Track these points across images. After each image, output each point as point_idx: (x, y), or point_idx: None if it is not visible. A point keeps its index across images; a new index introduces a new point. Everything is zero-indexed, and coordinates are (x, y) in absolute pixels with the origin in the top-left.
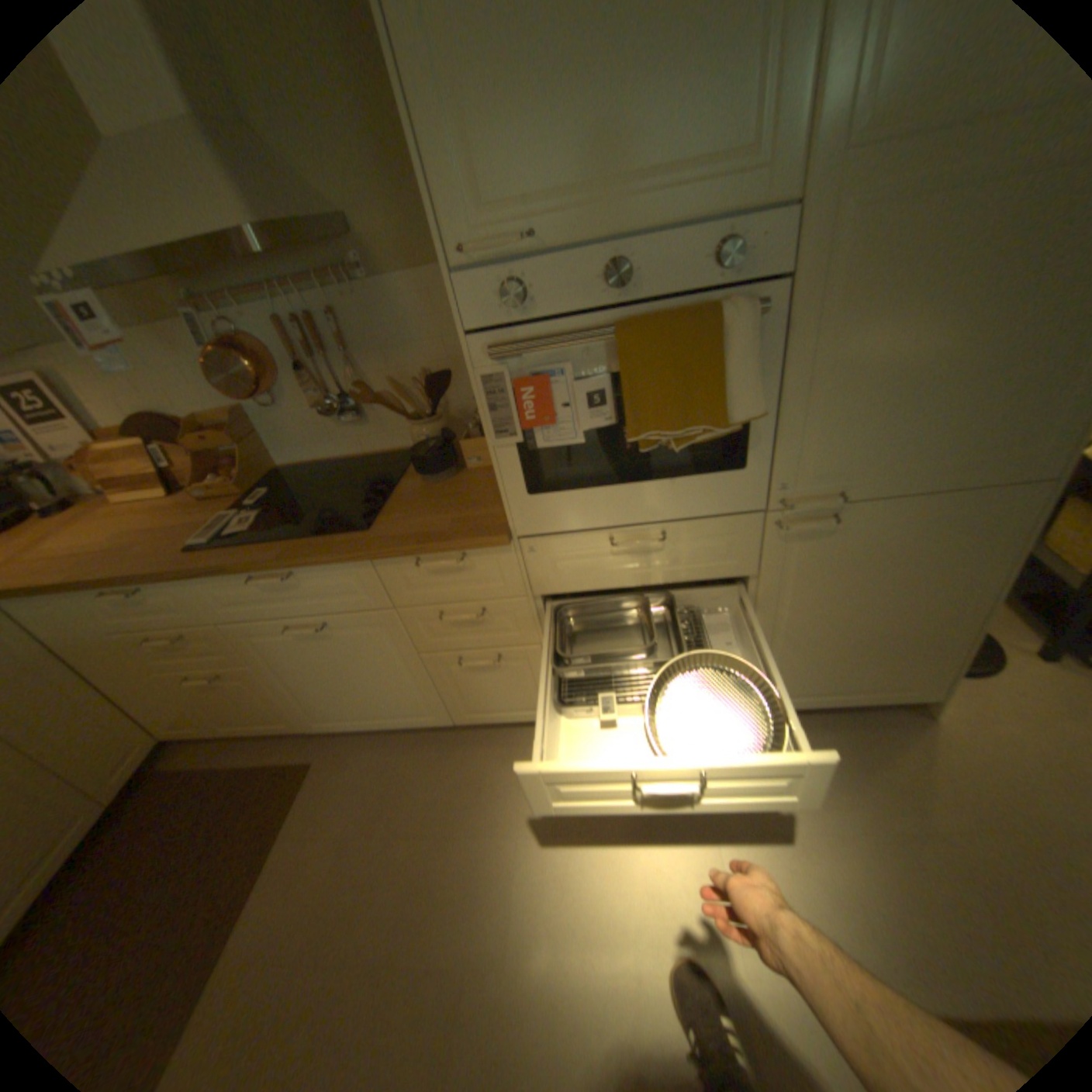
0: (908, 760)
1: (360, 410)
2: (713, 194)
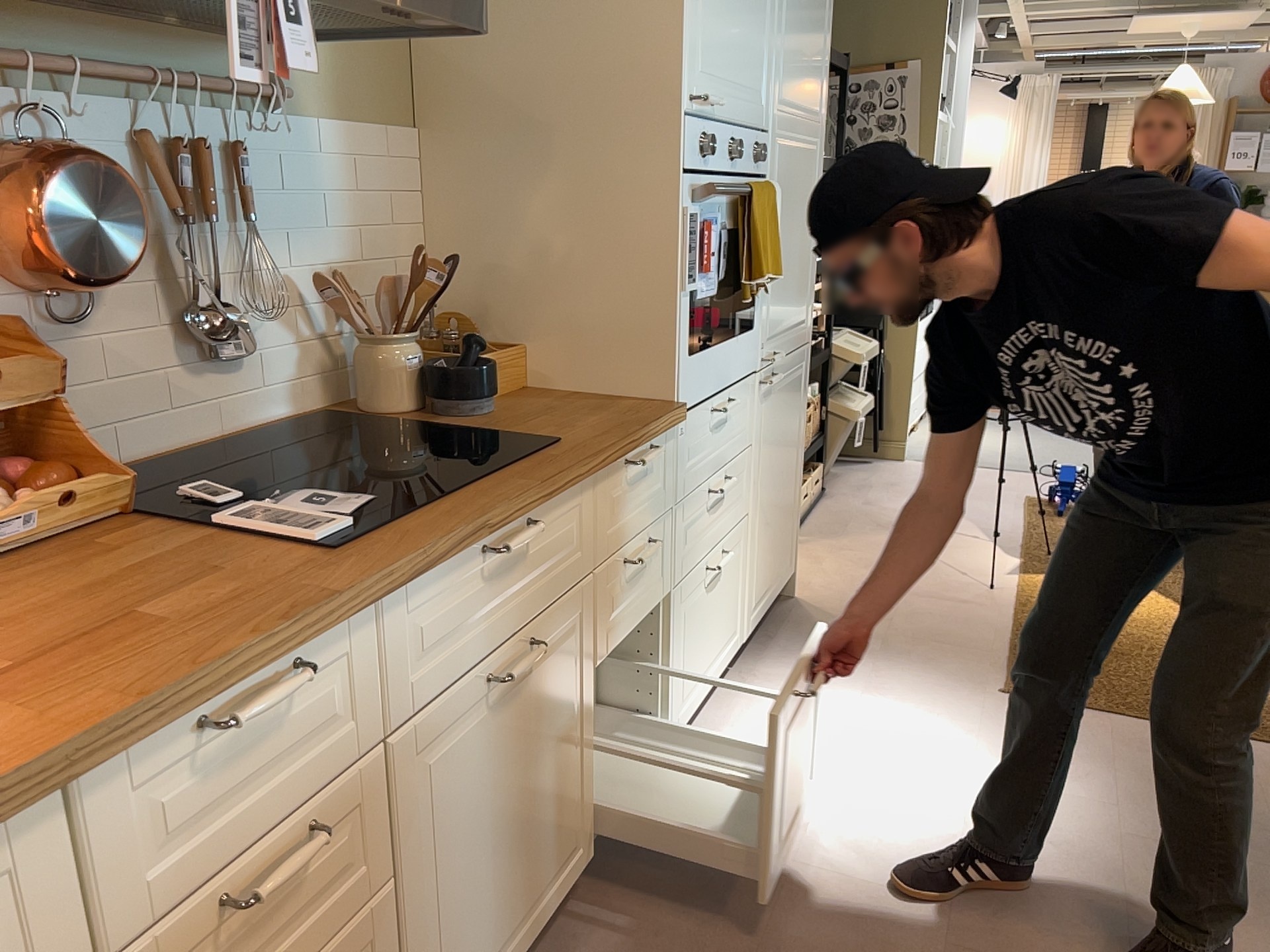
0: (821, 620)
1: (214, 347)
2: (755, 117)
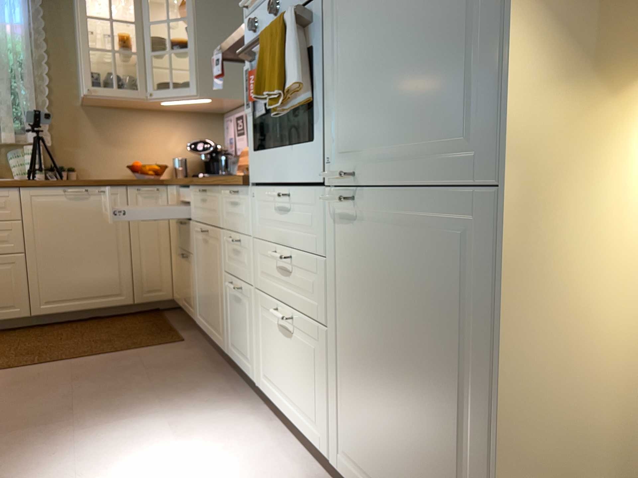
0: None
1: None
2: None
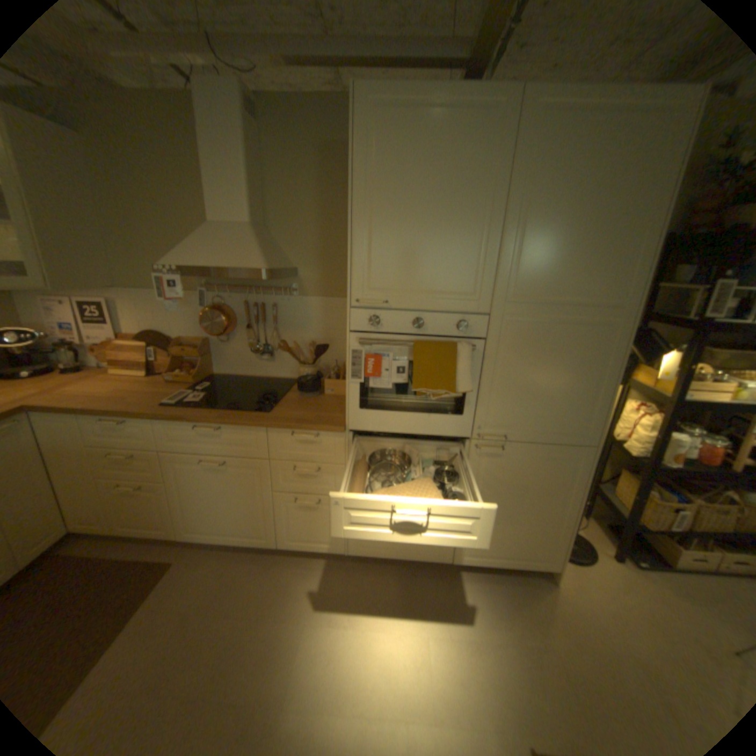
0: (541, 607)
1: (272, 355)
2: (457, 305)
